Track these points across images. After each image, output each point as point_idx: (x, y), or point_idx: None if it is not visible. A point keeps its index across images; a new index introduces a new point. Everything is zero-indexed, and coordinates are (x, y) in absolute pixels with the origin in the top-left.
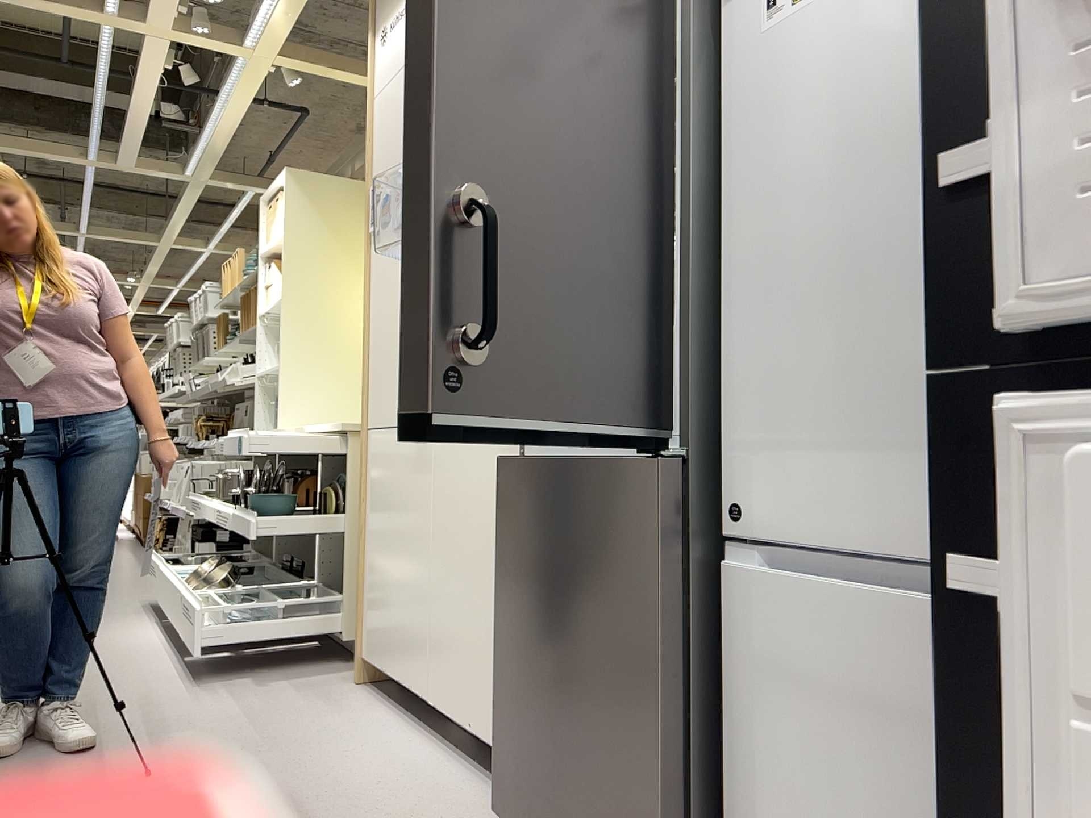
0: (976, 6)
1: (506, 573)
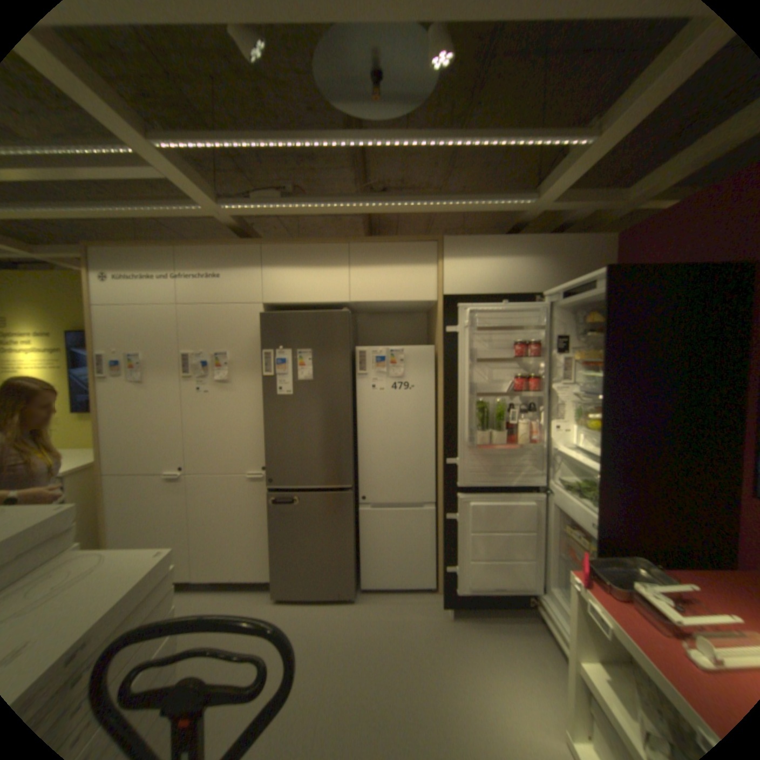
0: (448, 439)
1: (276, 526)
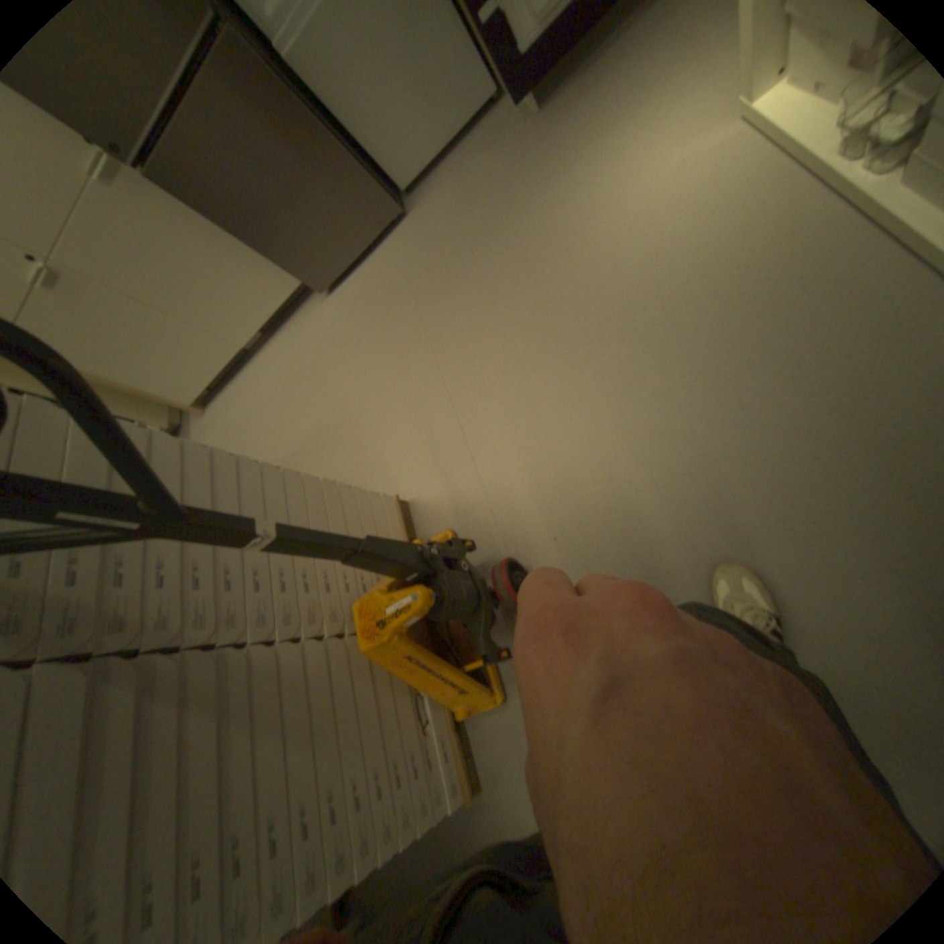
0: None
1: (219, 210)
